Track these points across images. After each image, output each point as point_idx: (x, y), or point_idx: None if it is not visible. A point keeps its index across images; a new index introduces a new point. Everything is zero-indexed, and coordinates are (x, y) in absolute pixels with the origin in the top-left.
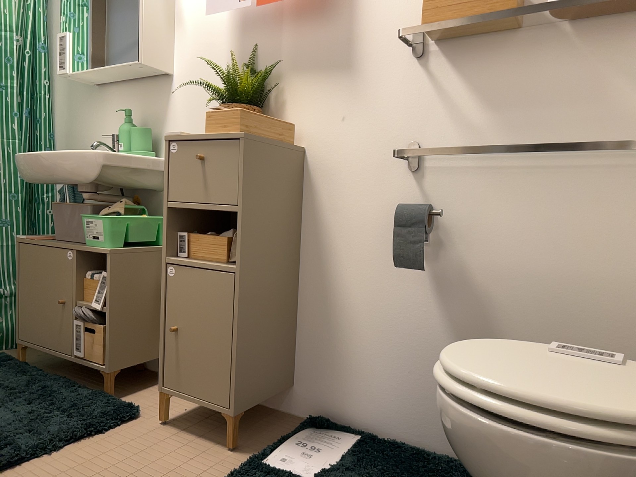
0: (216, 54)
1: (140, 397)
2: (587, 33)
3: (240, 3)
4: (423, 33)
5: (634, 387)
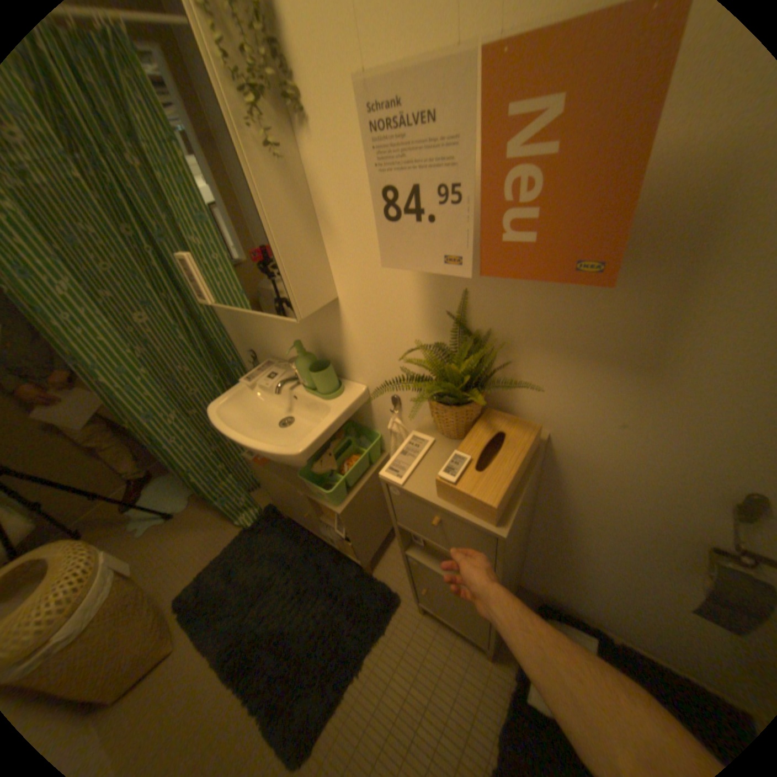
0: (396, 285)
1: (391, 564)
2: None
3: (447, 262)
4: None
5: None
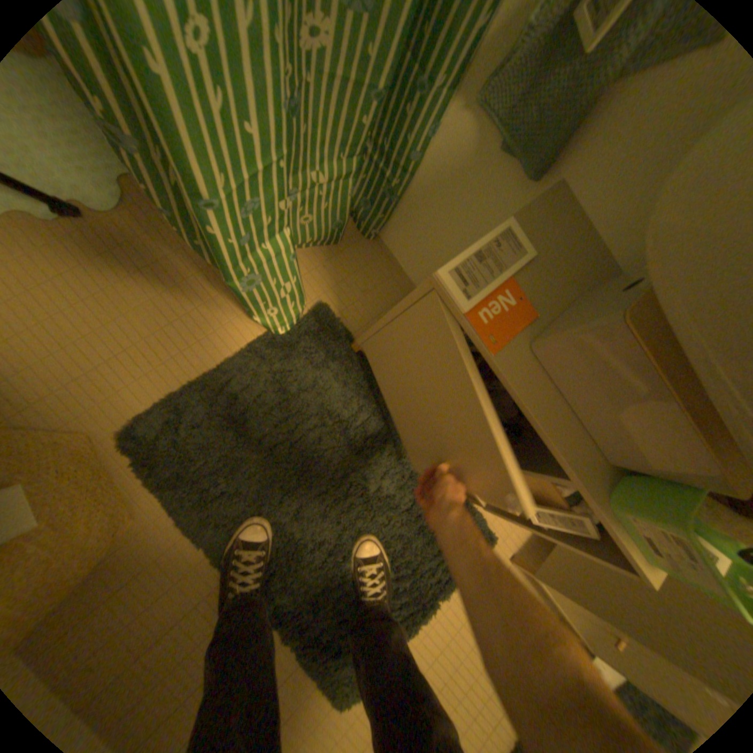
0: None
1: None
2: None
3: None
4: None
5: None
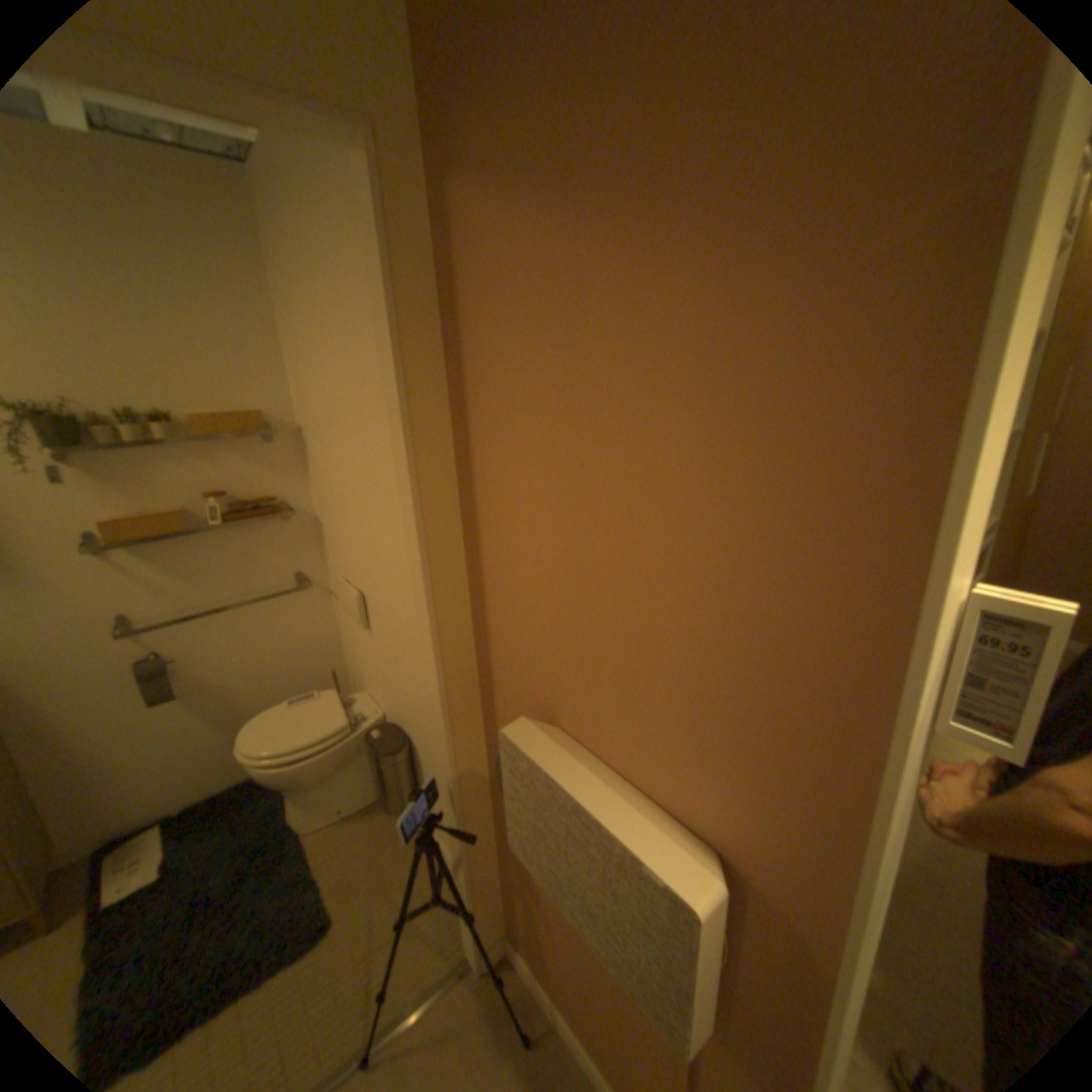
0: None
1: None
2: (236, 528)
3: None
4: (97, 536)
5: (330, 711)
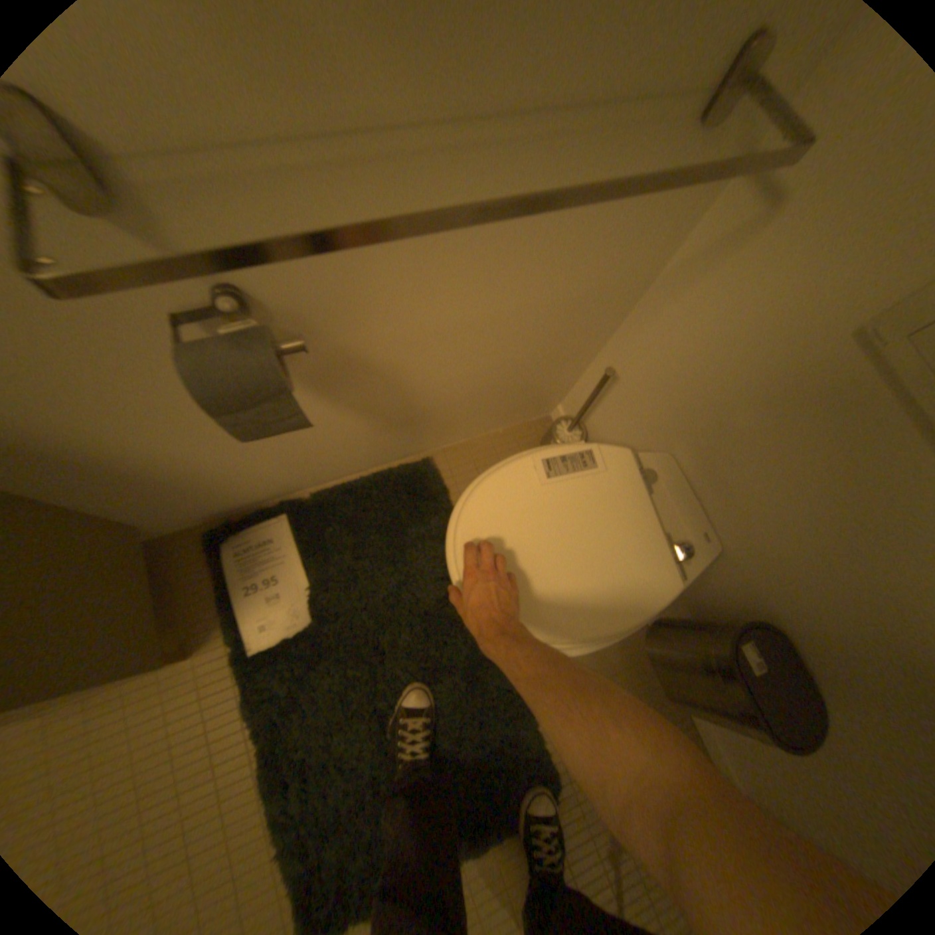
0: None
1: None
2: None
3: None
4: None
5: (638, 527)
